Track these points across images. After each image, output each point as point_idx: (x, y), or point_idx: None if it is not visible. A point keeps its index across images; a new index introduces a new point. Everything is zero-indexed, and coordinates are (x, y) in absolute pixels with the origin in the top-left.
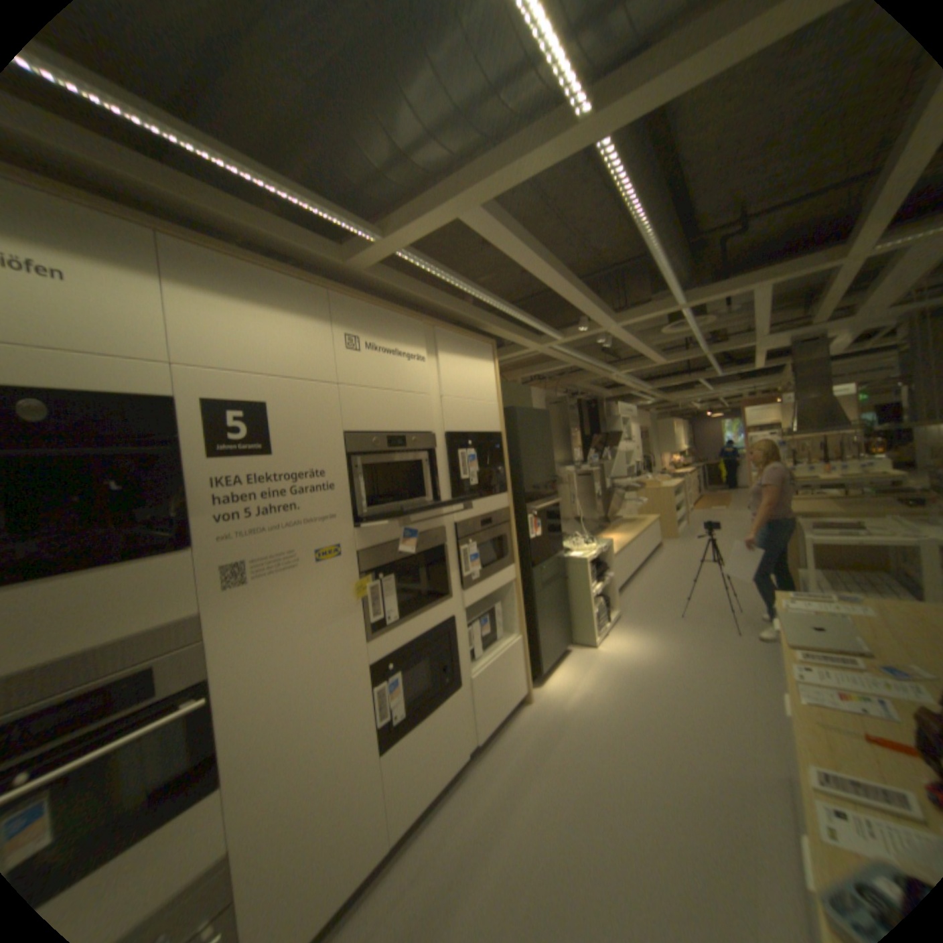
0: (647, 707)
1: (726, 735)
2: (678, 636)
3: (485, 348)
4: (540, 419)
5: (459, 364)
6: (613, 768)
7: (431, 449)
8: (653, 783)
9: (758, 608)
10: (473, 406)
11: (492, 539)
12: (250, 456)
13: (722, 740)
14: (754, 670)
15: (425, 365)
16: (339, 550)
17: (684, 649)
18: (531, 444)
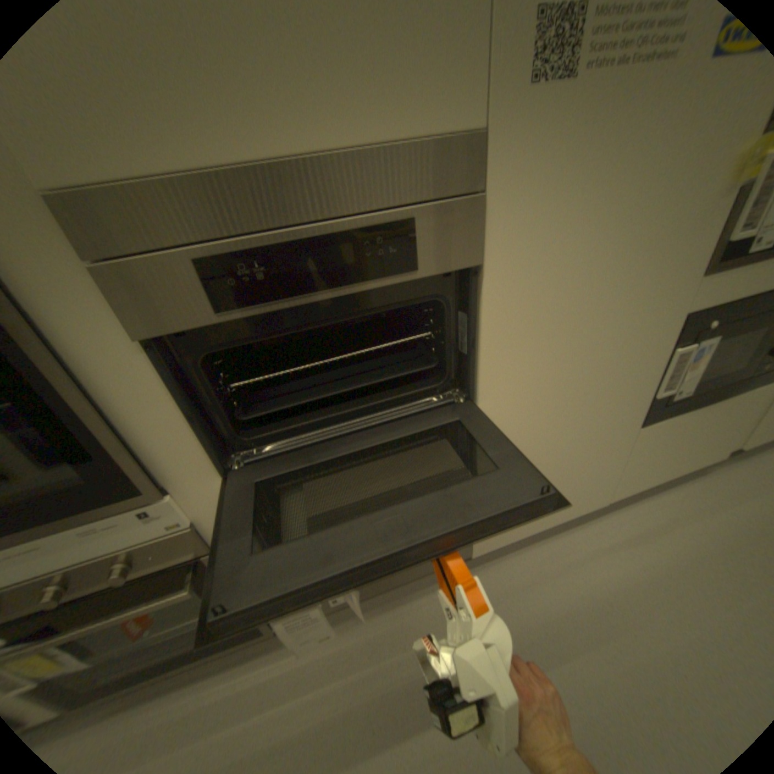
0: None
1: None
2: None
3: None
4: None
5: None
6: None
7: None
8: None
9: None
10: None
11: None
12: None
13: None
14: None
15: None
16: None
17: None
18: None
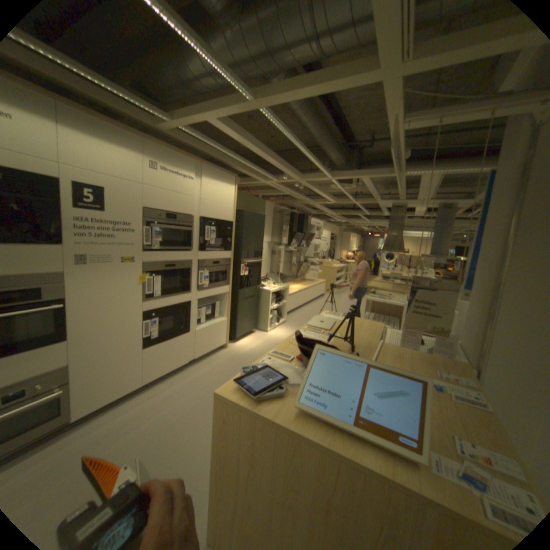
0: None
1: None
2: None
3: (231, 178)
4: (258, 219)
5: (214, 184)
6: None
7: (190, 223)
8: None
9: None
10: (218, 206)
11: (218, 271)
12: (94, 210)
13: None
14: None
15: (193, 182)
16: (134, 260)
17: None
18: (250, 230)
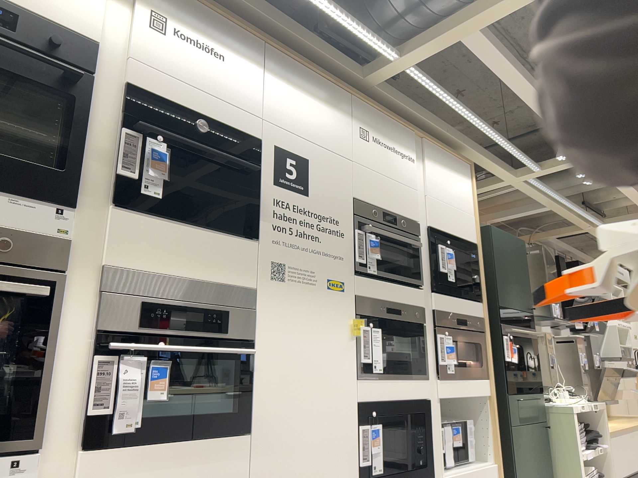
0: None
1: None
2: None
3: (464, 165)
4: (515, 245)
5: (442, 172)
6: None
7: (417, 234)
8: None
9: None
10: (452, 211)
11: (467, 341)
12: (296, 191)
13: None
14: None
15: (415, 164)
16: (344, 287)
17: None
18: (506, 265)
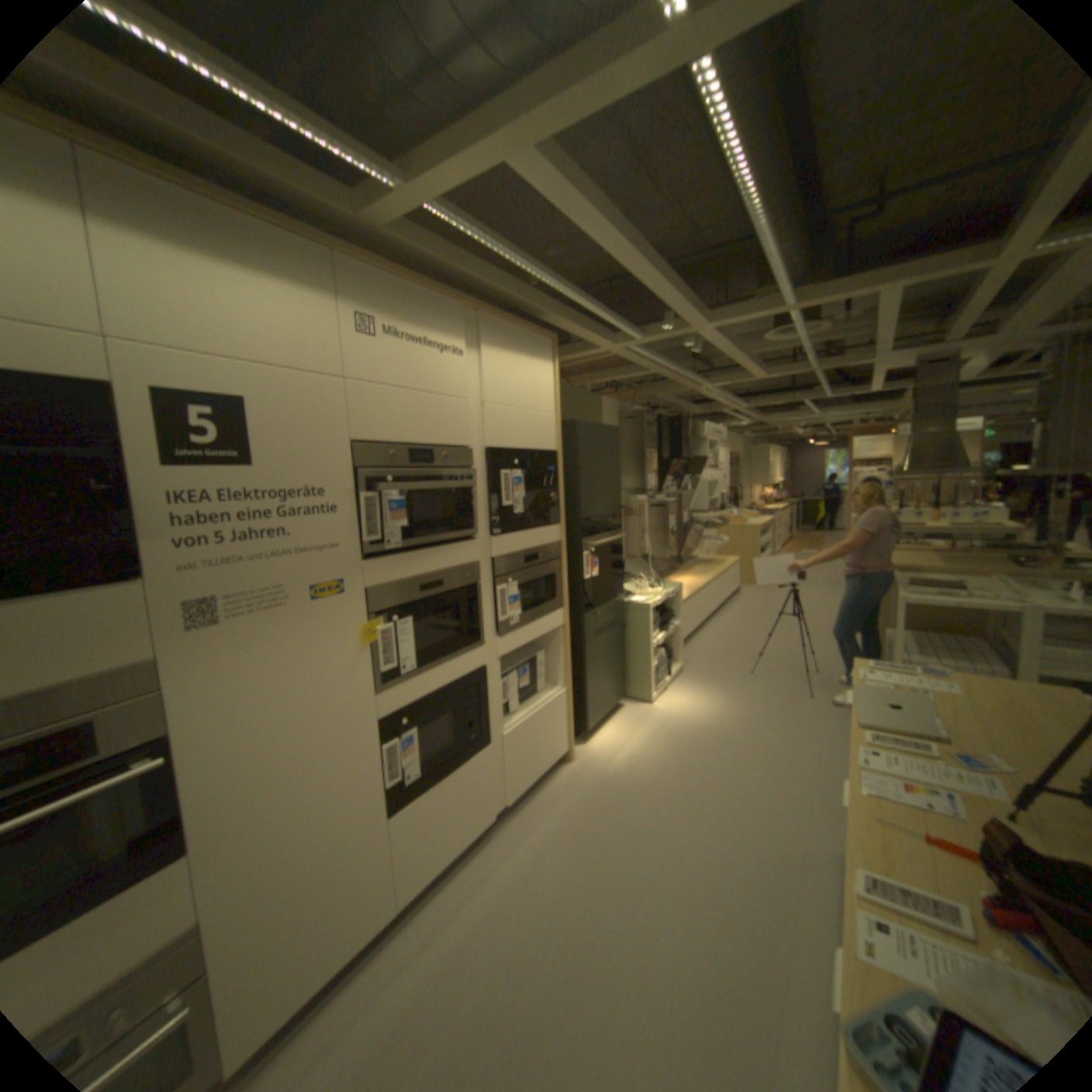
0: (700, 772)
1: (782, 807)
2: (744, 695)
3: (544, 344)
4: (607, 437)
5: (509, 362)
6: (654, 836)
7: (467, 468)
8: (696, 855)
9: (837, 668)
10: (524, 417)
11: (537, 579)
12: (223, 466)
13: (777, 811)
14: (822, 736)
15: (463, 360)
16: (342, 587)
17: (749, 710)
18: (594, 467)
